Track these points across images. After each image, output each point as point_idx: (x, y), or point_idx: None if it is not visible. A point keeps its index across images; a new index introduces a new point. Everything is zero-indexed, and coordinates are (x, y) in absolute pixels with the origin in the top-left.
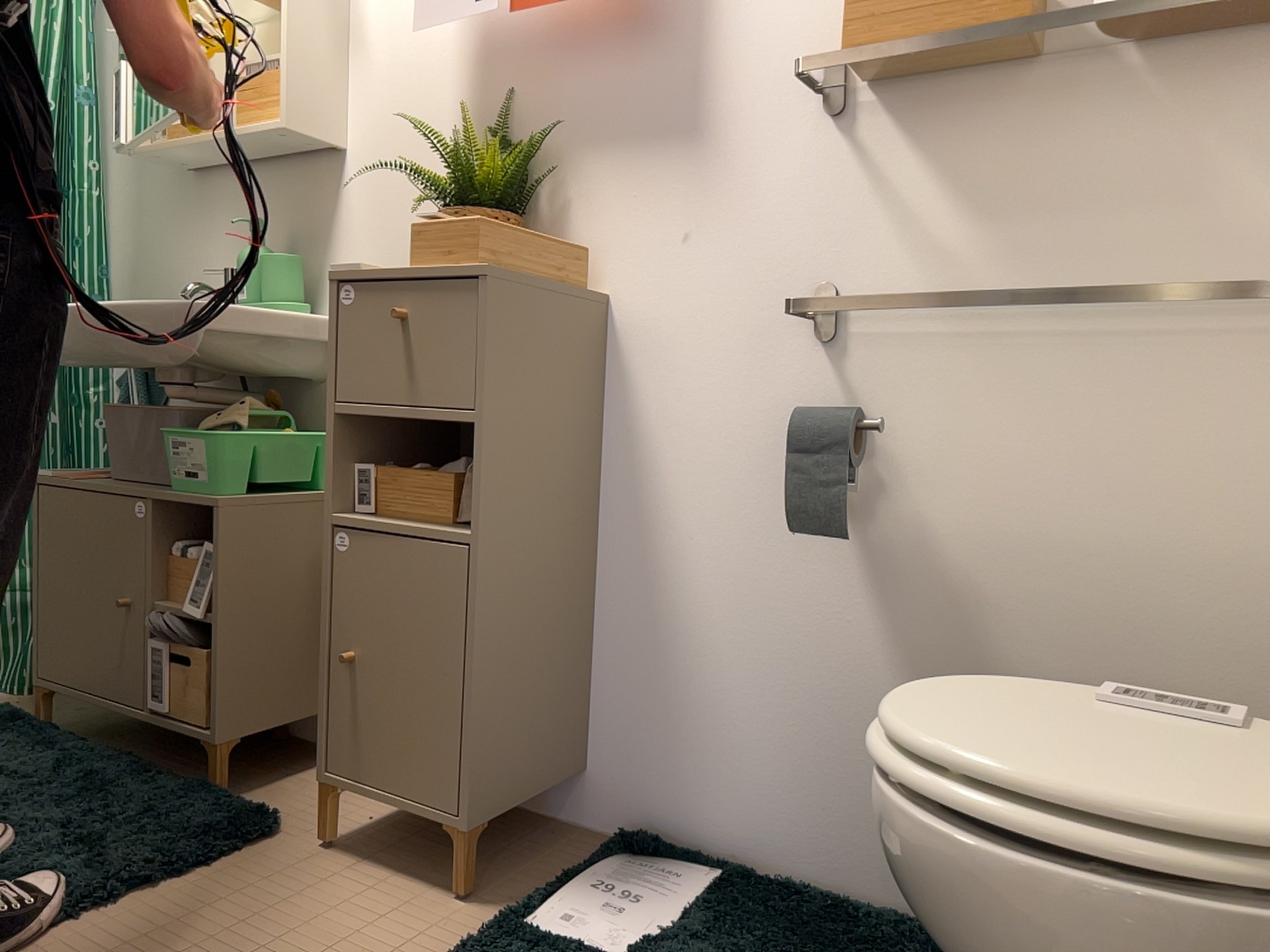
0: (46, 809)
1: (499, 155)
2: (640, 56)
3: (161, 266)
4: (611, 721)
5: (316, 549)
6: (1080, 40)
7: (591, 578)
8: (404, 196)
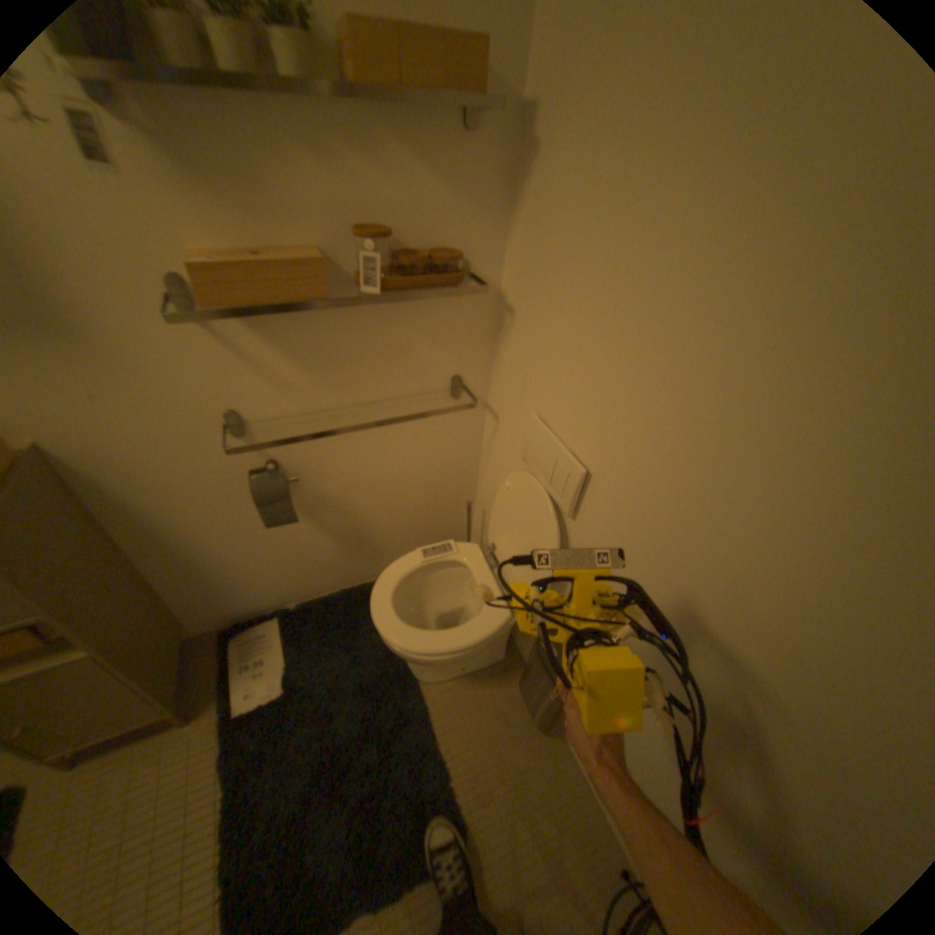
0: None
1: None
2: None
3: None
4: (187, 606)
5: None
6: (349, 274)
7: (137, 572)
8: None
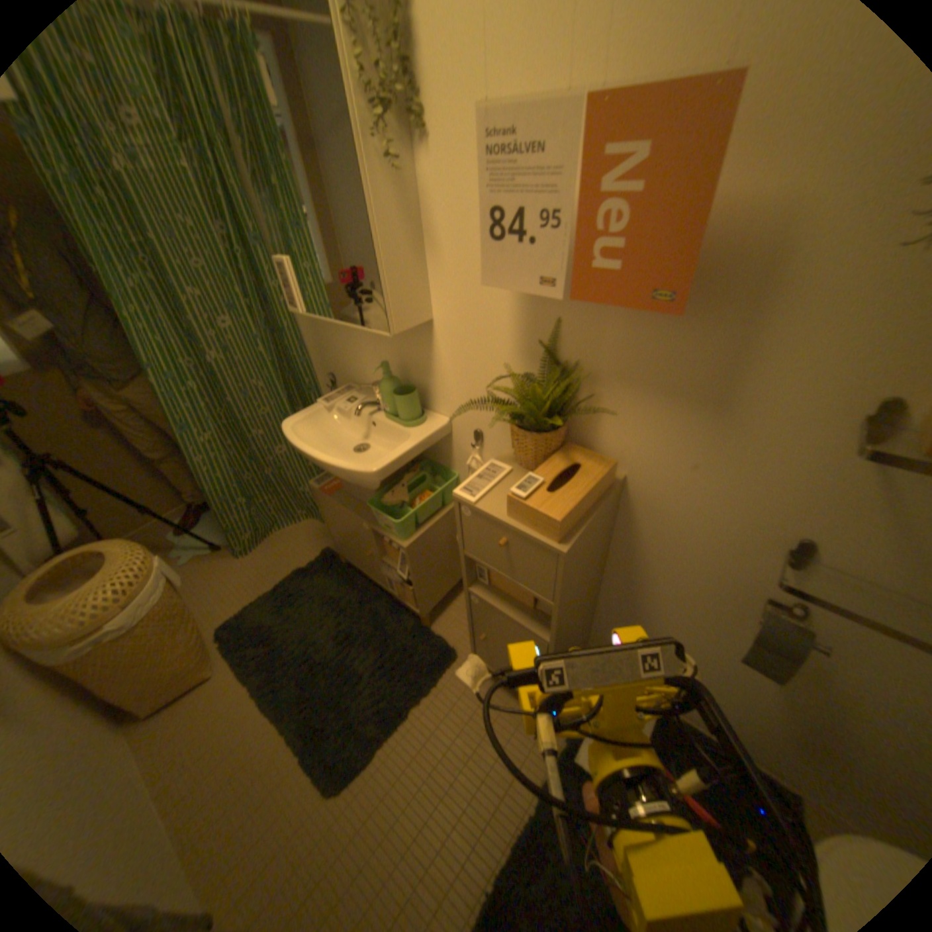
0: (361, 654)
1: (547, 364)
2: (683, 323)
3: (325, 345)
4: (602, 637)
5: (447, 536)
6: None
7: (598, 592)
8: (473, 360)
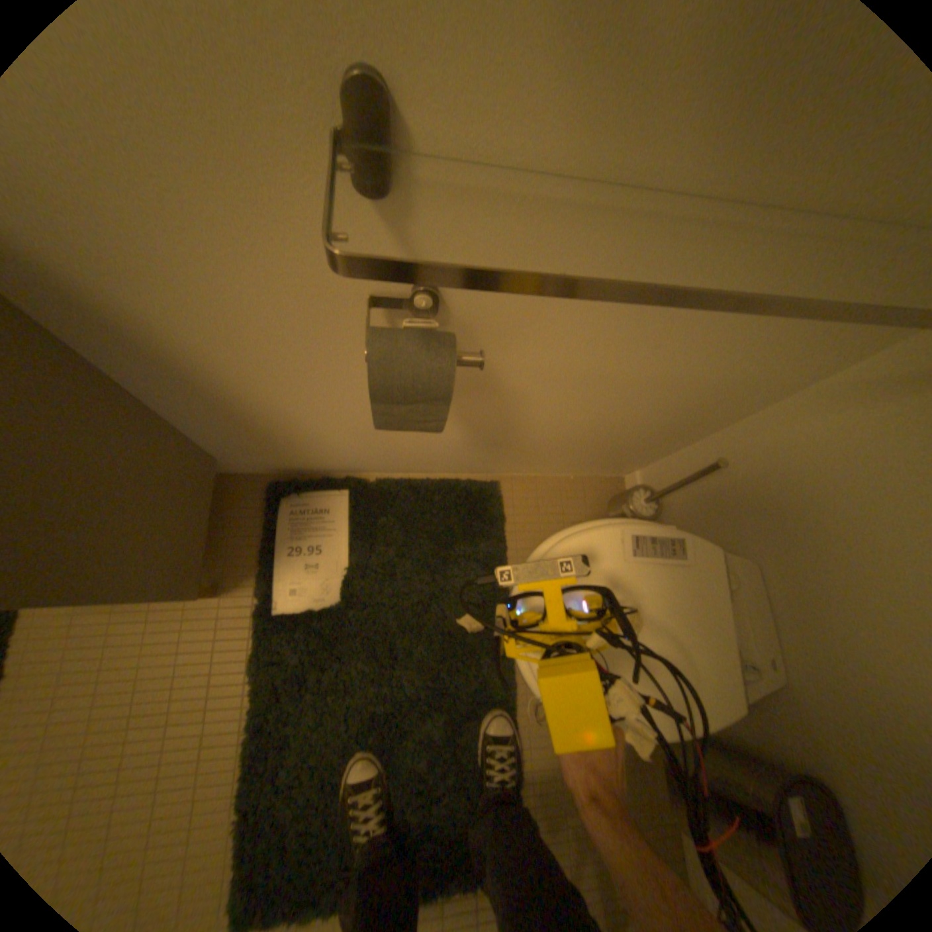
0: None
1: None
2: None
3: None
4: (224, 449)
5: None
6: None
7: (131, 403)
8: None
